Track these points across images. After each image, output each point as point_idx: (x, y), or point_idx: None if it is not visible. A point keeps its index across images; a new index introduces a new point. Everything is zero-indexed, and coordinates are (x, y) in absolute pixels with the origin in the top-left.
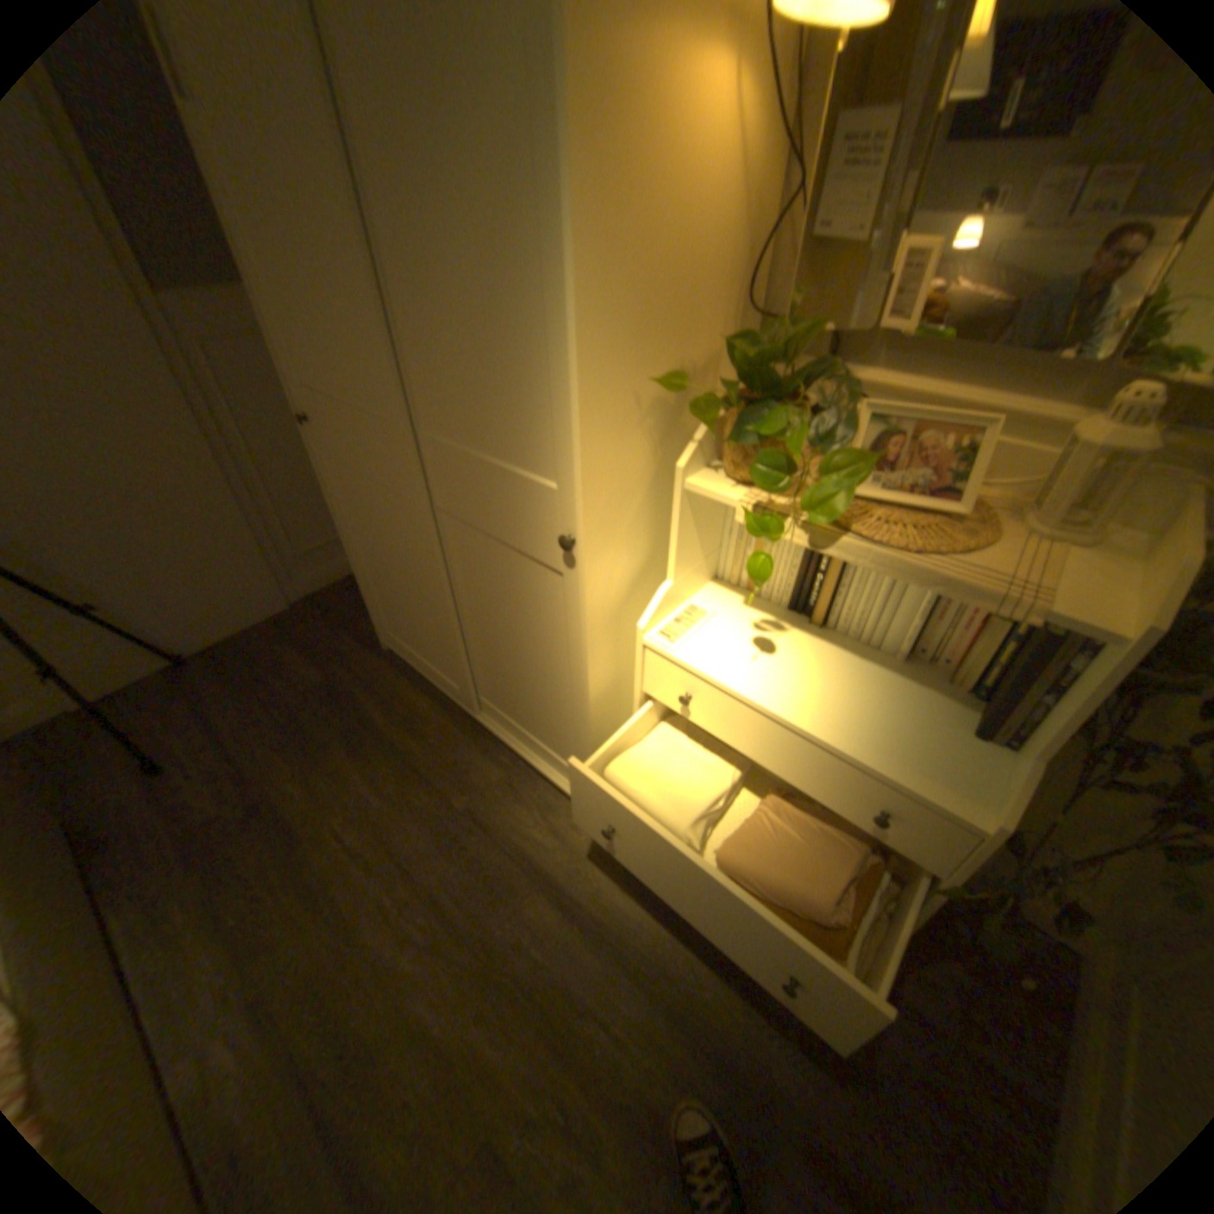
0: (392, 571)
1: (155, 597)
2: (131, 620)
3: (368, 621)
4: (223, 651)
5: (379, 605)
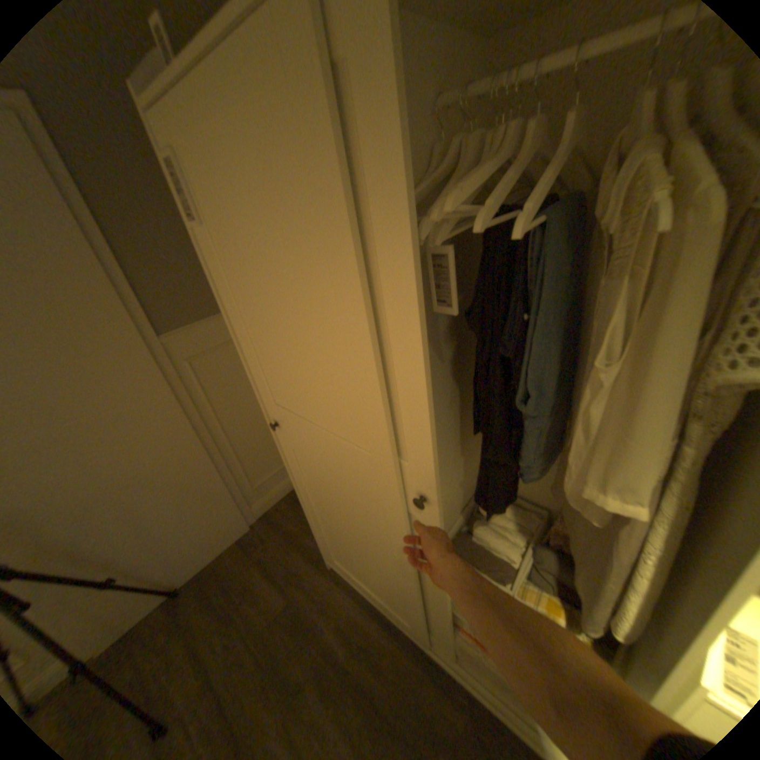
0: (349, 534)
1: (159, 549)
2: (142, 572)
3: (310, 538)
4: (207, 580)
5: (329, 544)
